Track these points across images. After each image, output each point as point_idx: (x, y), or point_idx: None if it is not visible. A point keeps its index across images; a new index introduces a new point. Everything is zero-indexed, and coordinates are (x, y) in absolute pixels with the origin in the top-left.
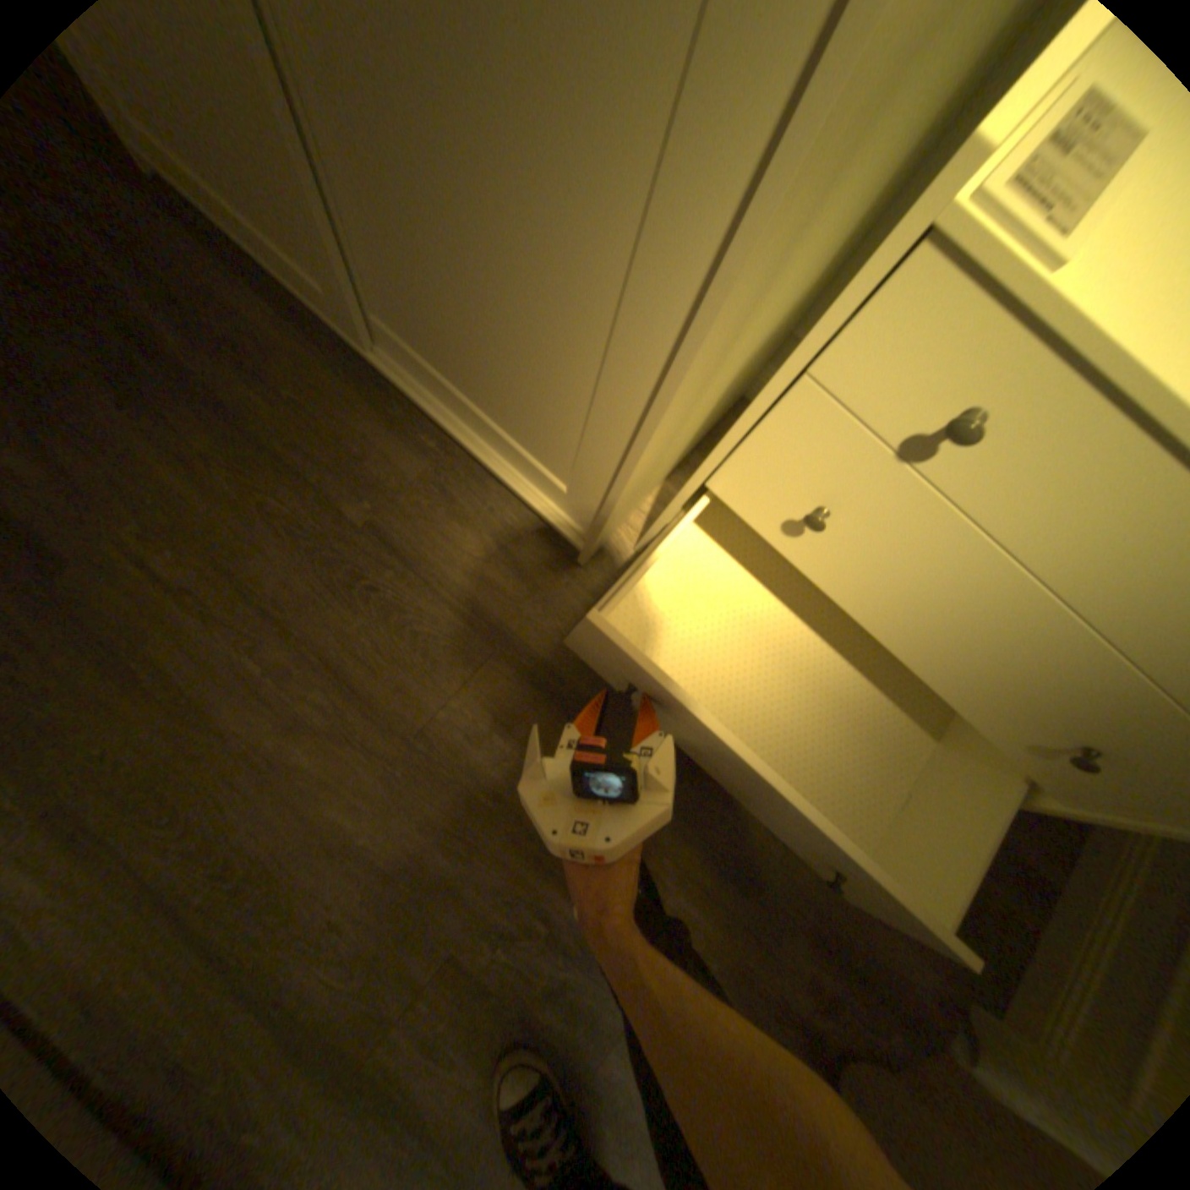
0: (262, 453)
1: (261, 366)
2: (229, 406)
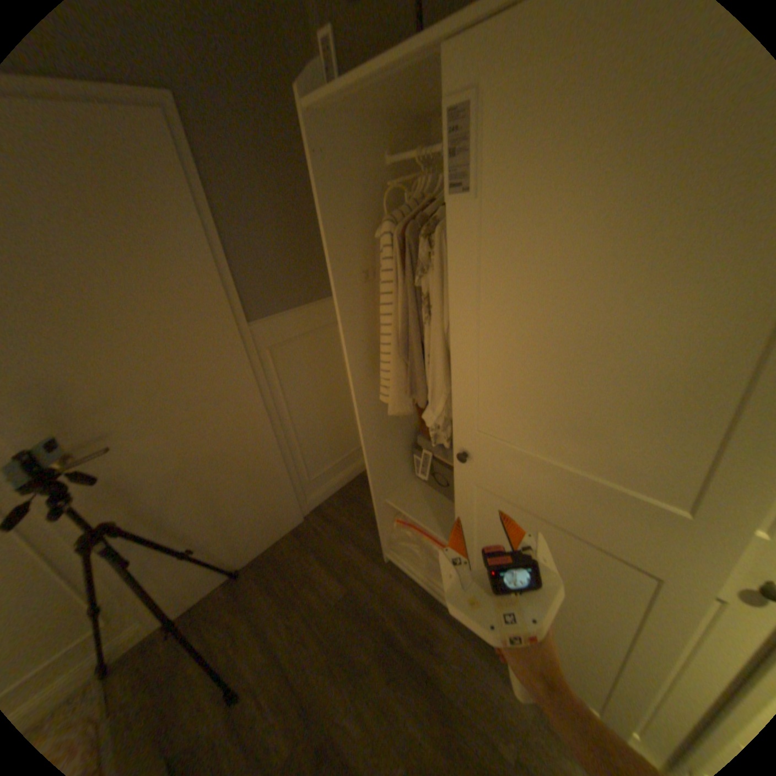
0: (452, 710)
1: (441, 653)
2: (432, 680)
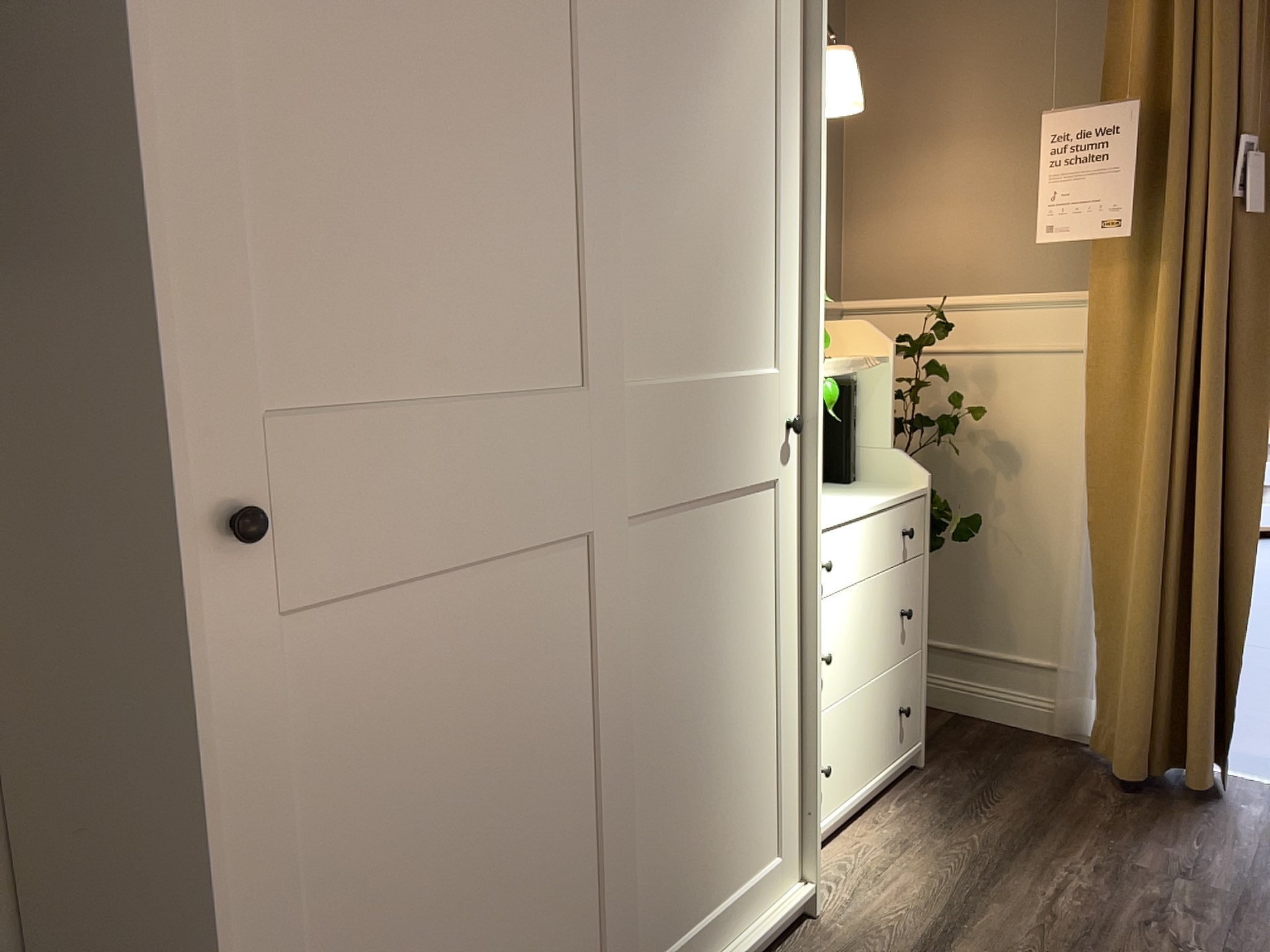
0: None
1: None
2: None
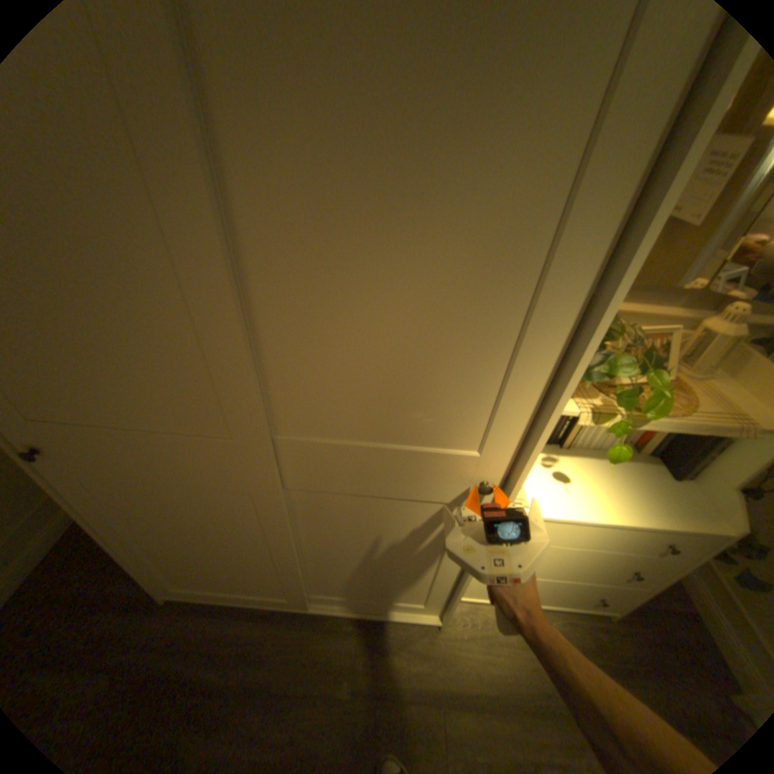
0: (286, 701)
1: (260, 655)
2: (257, 689)
